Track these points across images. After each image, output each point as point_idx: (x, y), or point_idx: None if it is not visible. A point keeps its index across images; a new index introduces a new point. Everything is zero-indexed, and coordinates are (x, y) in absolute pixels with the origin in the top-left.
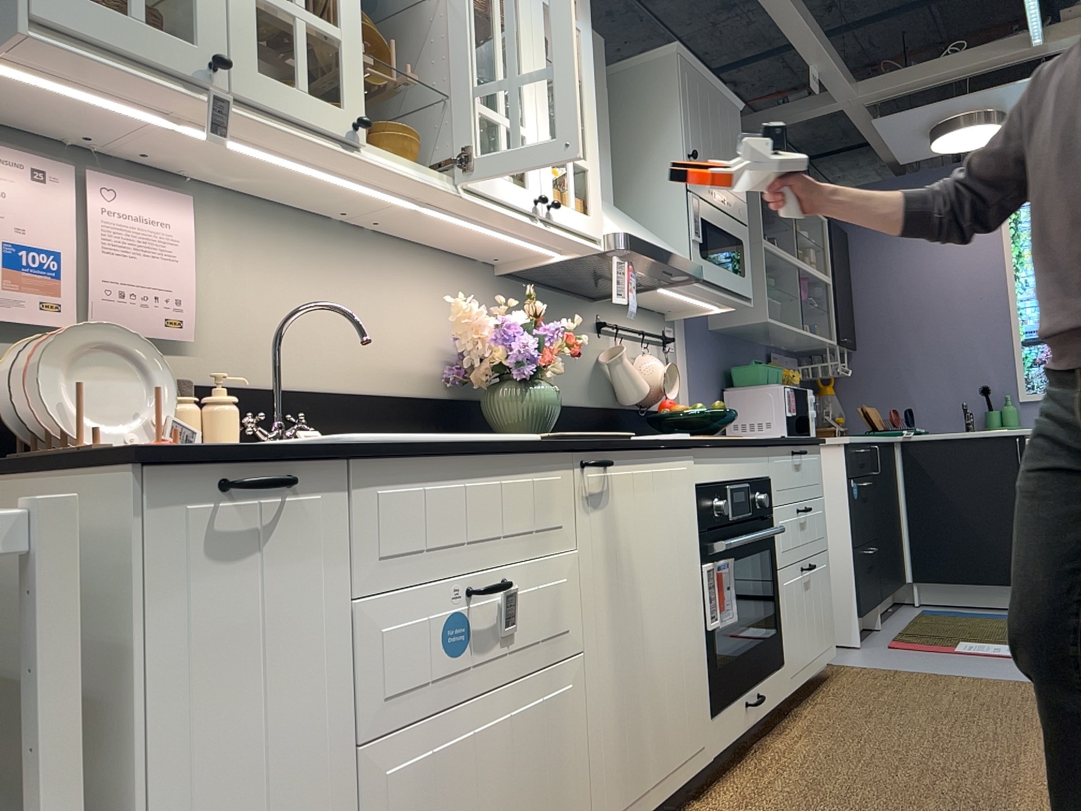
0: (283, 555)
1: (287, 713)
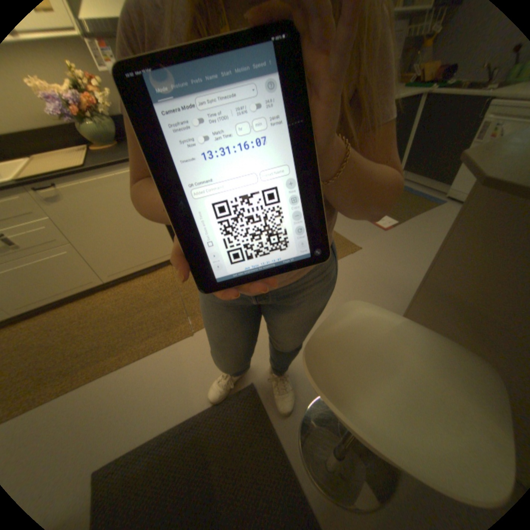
0: None
1: None
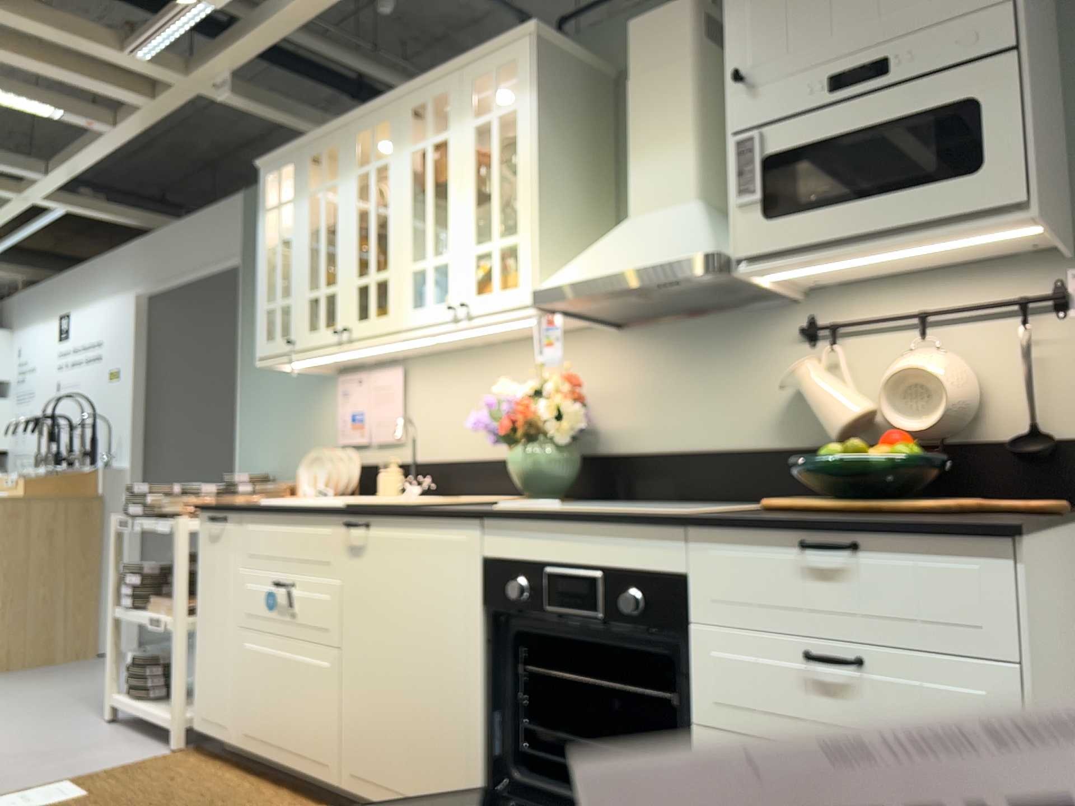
0: (223, 545)
1: (221, 602)
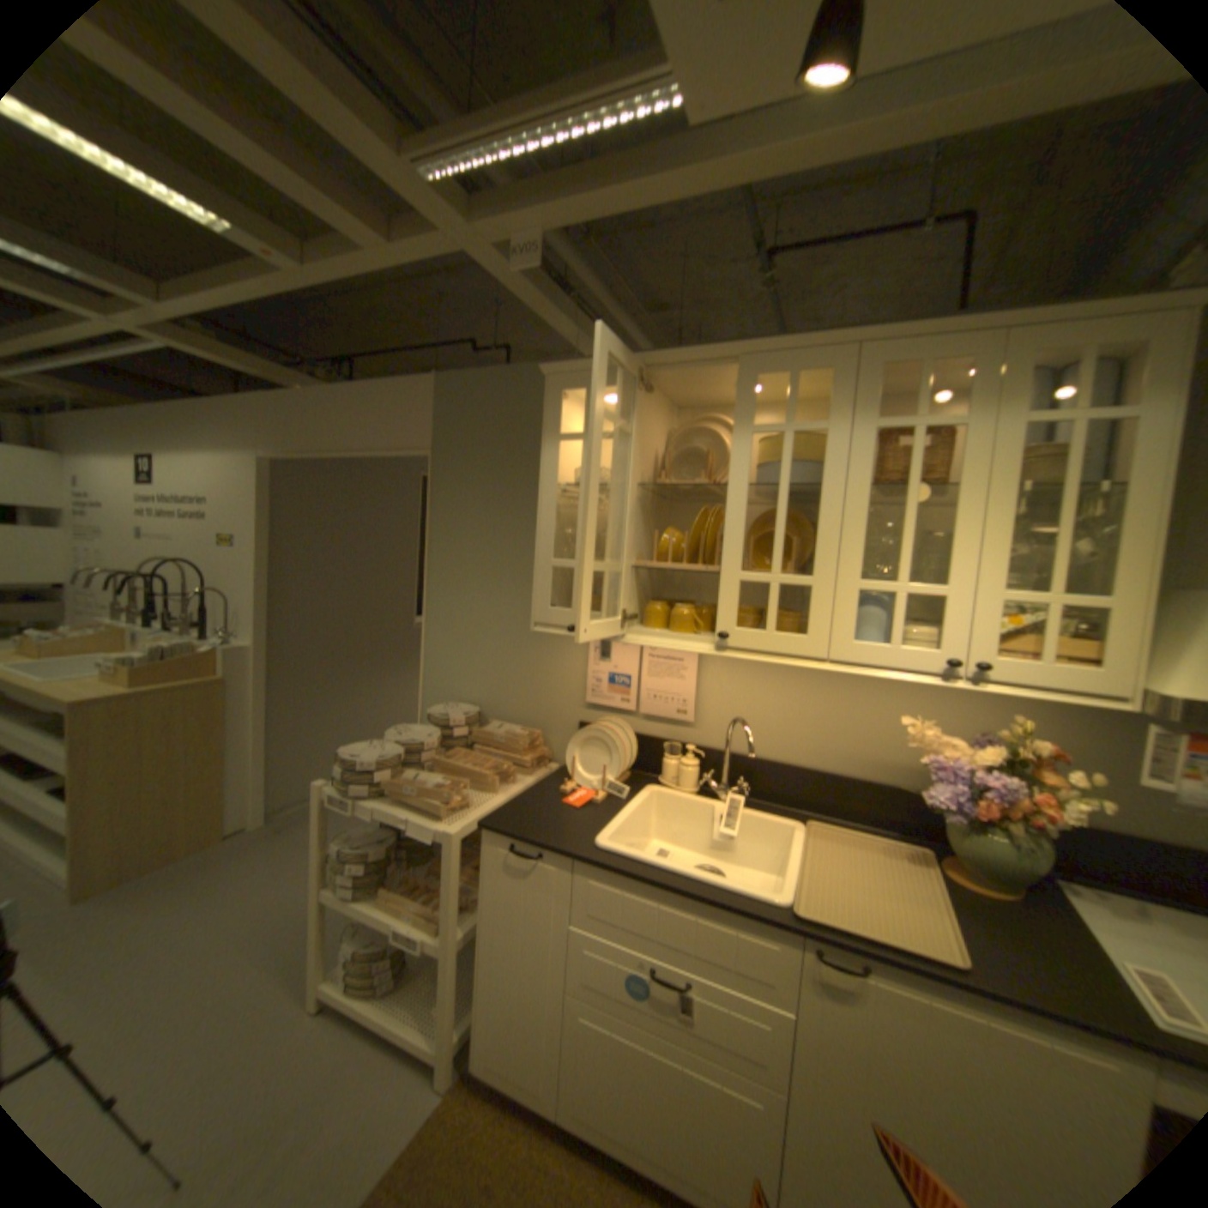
0: (537, 888)
1: (533, 954)
